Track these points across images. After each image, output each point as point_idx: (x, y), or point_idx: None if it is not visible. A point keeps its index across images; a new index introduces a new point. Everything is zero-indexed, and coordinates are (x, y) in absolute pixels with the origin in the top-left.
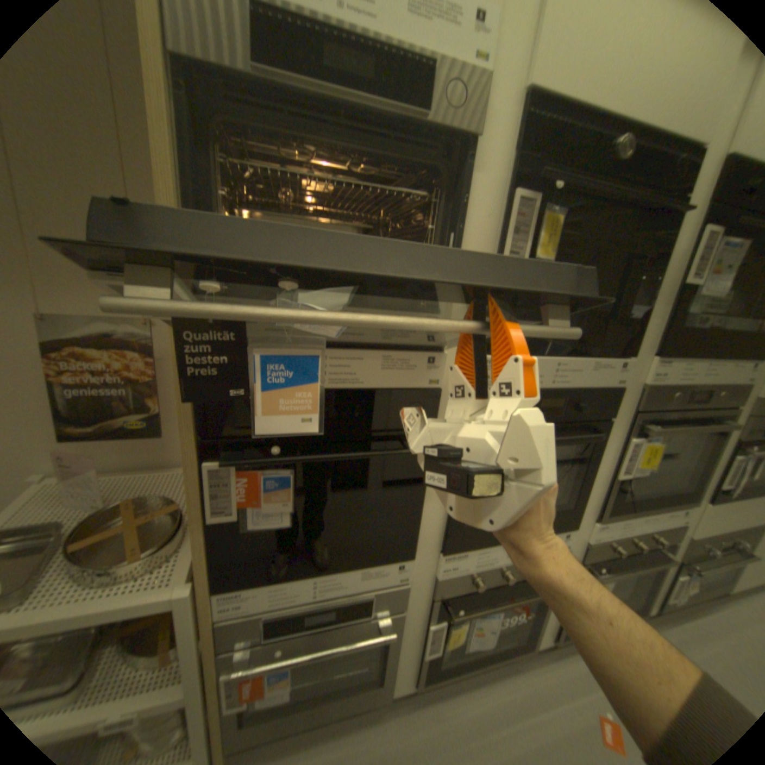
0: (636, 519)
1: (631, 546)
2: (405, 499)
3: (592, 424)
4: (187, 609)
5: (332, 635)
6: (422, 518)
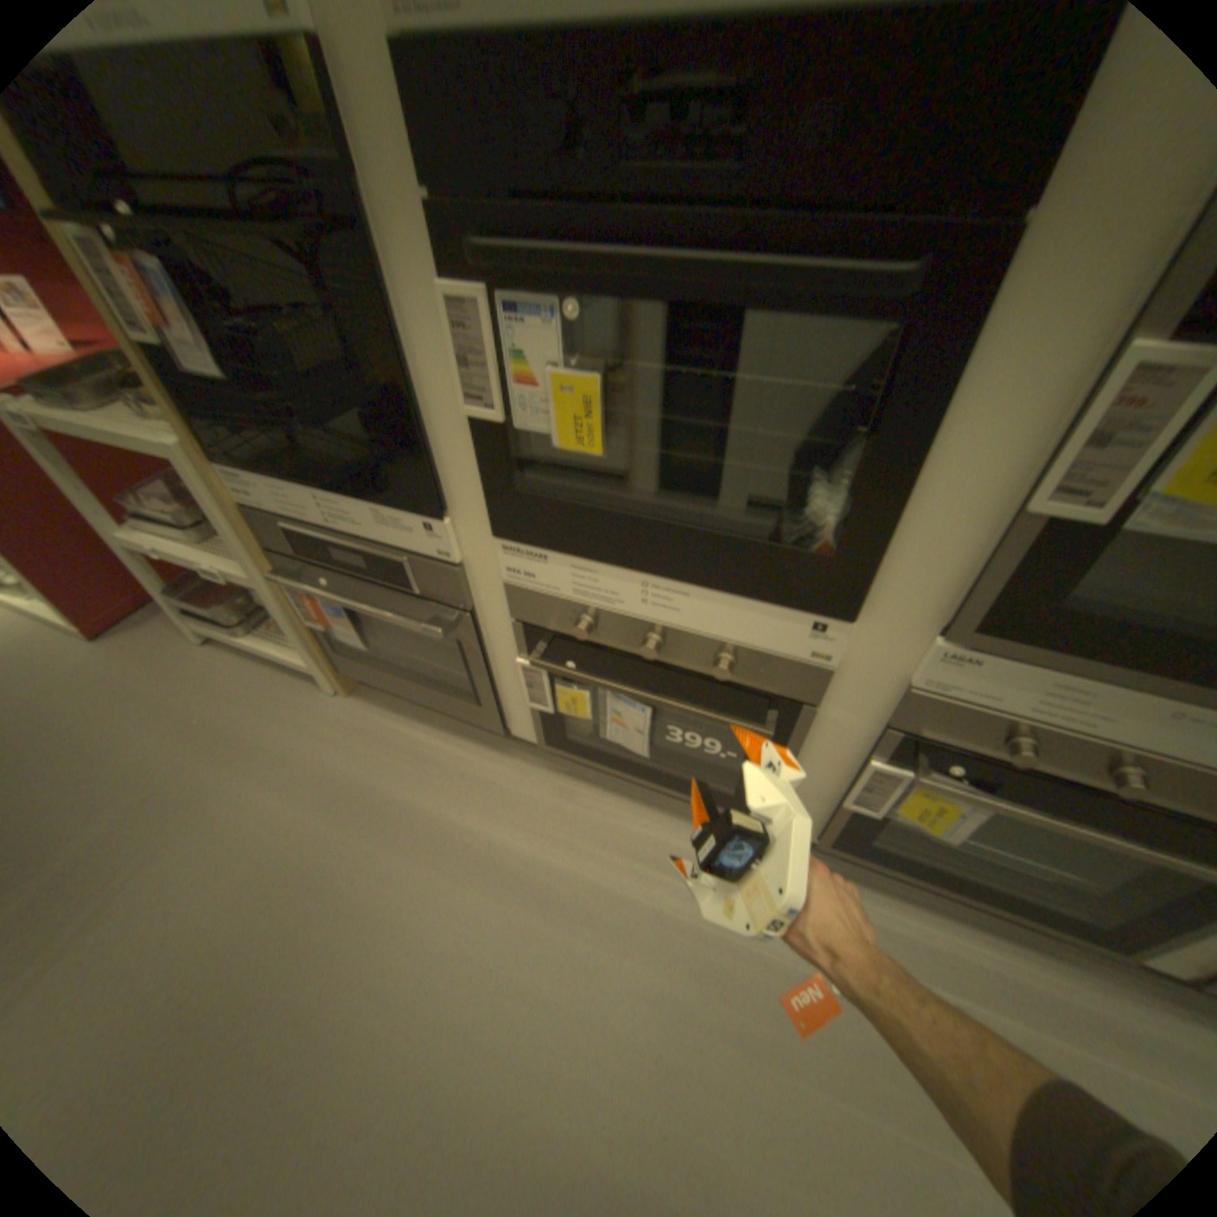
0: (1127, 683)
1: (1088, 756)
2: (375, 380)
3: (900, 222)
4: (186, 466)
5: (379, 592)
6: (436, 440)
